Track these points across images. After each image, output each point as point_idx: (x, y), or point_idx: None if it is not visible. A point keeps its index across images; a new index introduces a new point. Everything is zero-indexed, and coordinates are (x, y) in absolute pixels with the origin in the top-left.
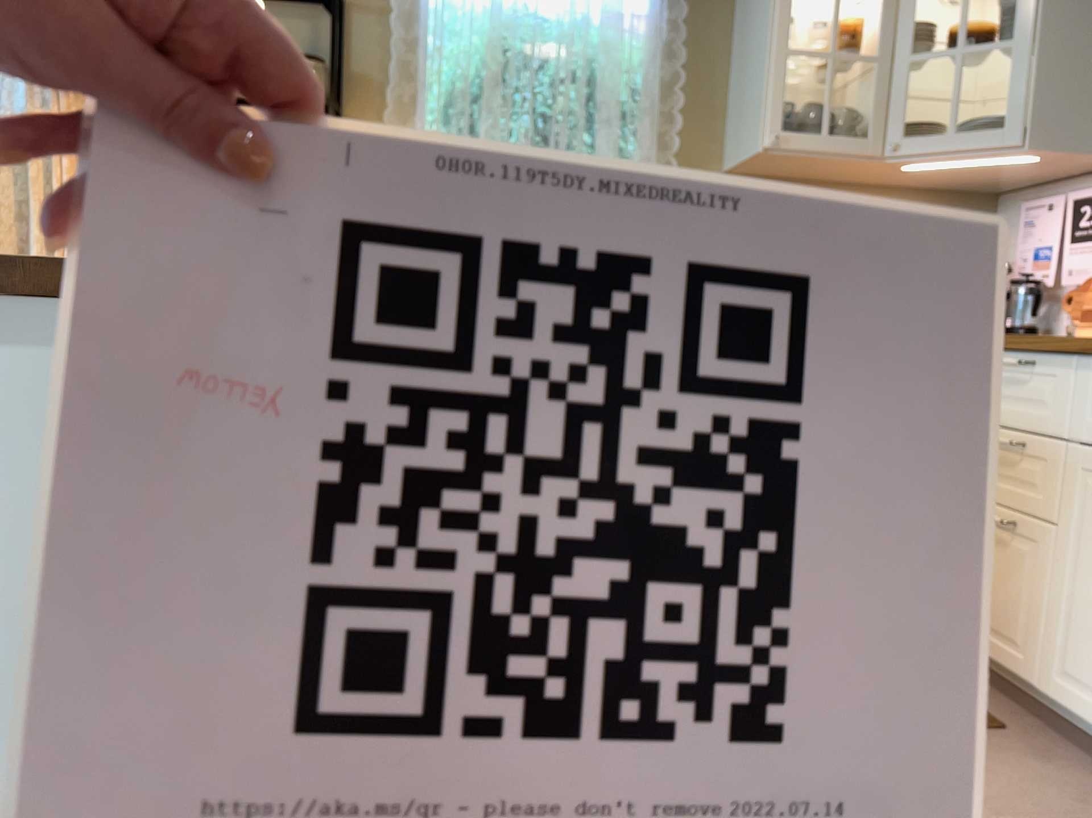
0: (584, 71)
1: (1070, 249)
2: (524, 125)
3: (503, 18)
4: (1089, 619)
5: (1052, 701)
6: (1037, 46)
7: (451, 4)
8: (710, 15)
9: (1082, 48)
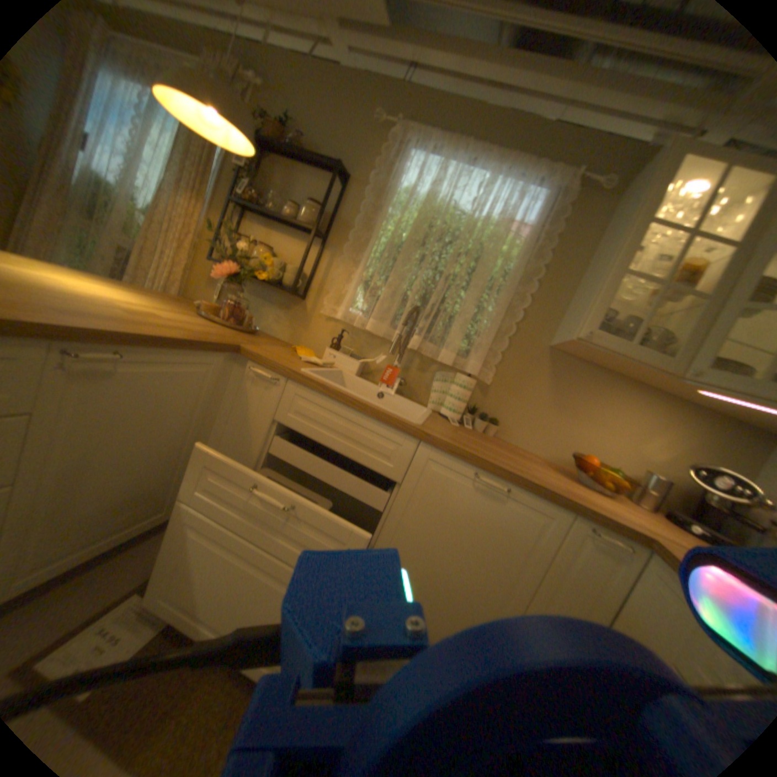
0: (475, 252)
1: None
2: (423, 275)
3: (436, 206)
4: None
5: None
6: None
7: (409, 191)
8: (581, 239)
9: None
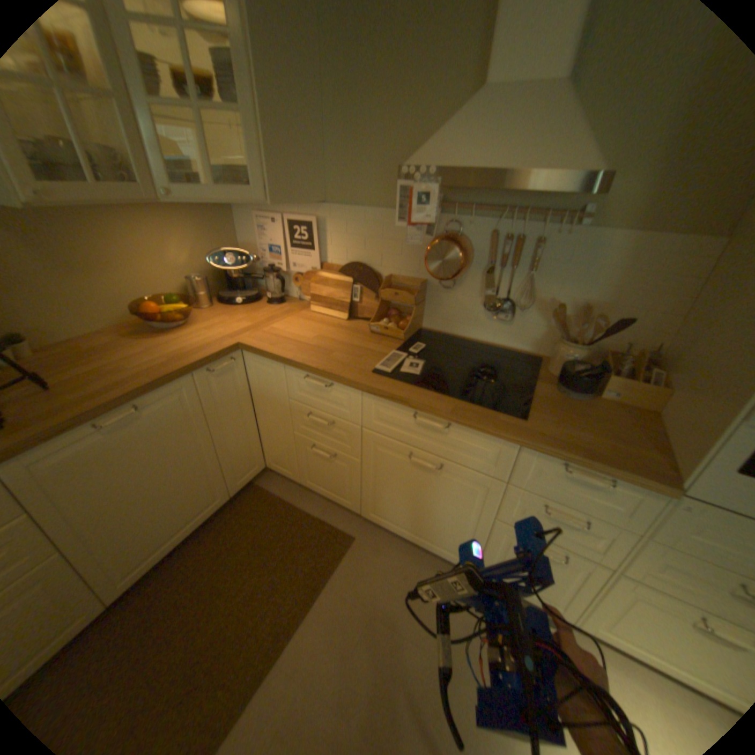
0: None
1: (289, 251)
2: None
3: None
4: (382, 496)
5: (366, 518)
6: (254, 117)
7: None
8: None
9: (282, 122)
